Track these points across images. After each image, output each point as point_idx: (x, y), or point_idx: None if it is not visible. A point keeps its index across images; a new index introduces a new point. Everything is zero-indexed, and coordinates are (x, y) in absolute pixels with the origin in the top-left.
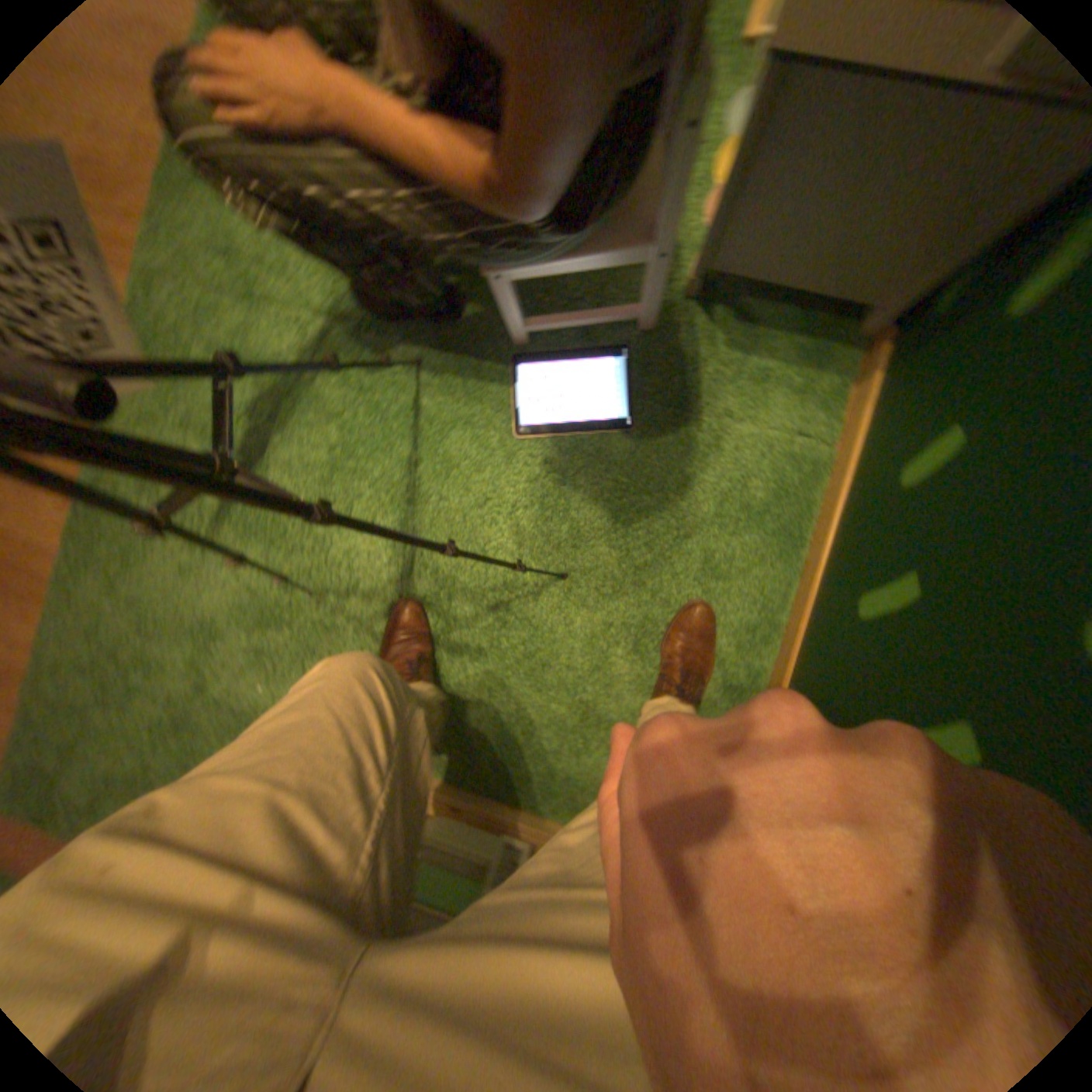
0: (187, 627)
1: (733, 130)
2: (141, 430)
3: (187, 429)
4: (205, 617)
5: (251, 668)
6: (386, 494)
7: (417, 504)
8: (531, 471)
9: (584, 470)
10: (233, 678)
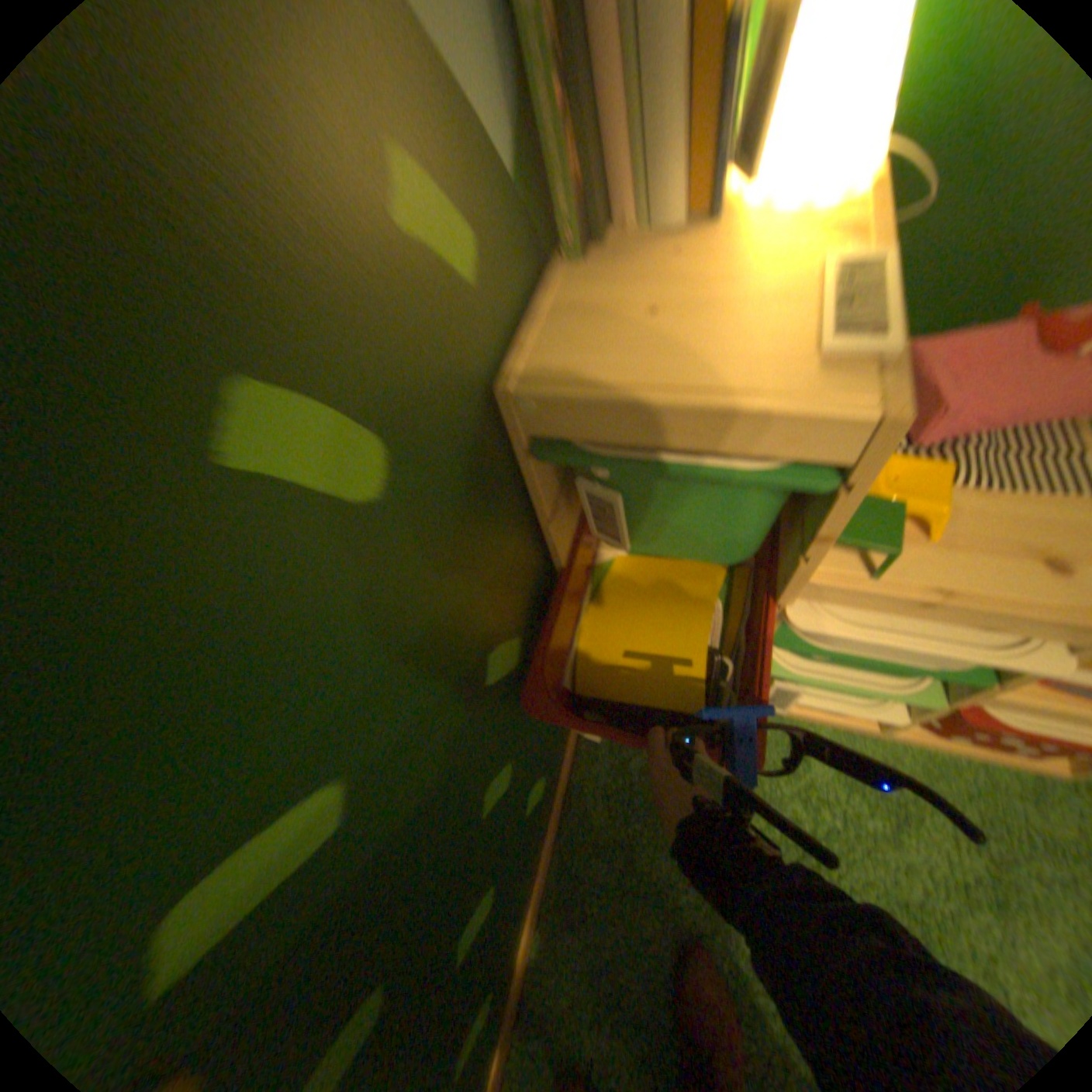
0: None
1: None
2: None
3: None
4: None
5: None
6: None
7: None
8: None
9: None
10: None
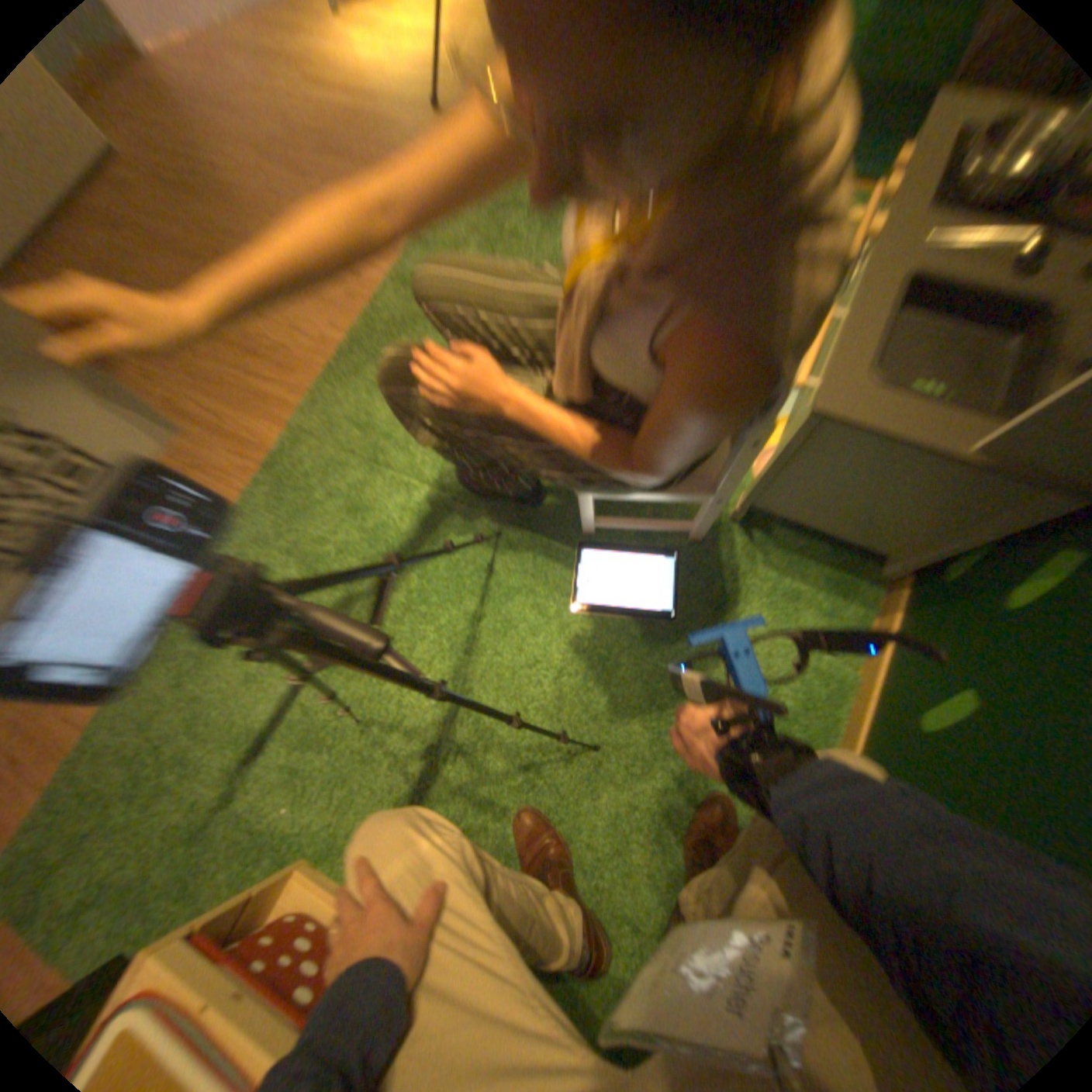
0: (237, 736)
1: (785, 415)
2: (257, 550)
3: (295, 556)
4: (257, 729)
5: (284, 790)
6: (451, 645)
7: (476, 659)
8: (584, 647)
9: (633, 656)
10: (263, 797)
